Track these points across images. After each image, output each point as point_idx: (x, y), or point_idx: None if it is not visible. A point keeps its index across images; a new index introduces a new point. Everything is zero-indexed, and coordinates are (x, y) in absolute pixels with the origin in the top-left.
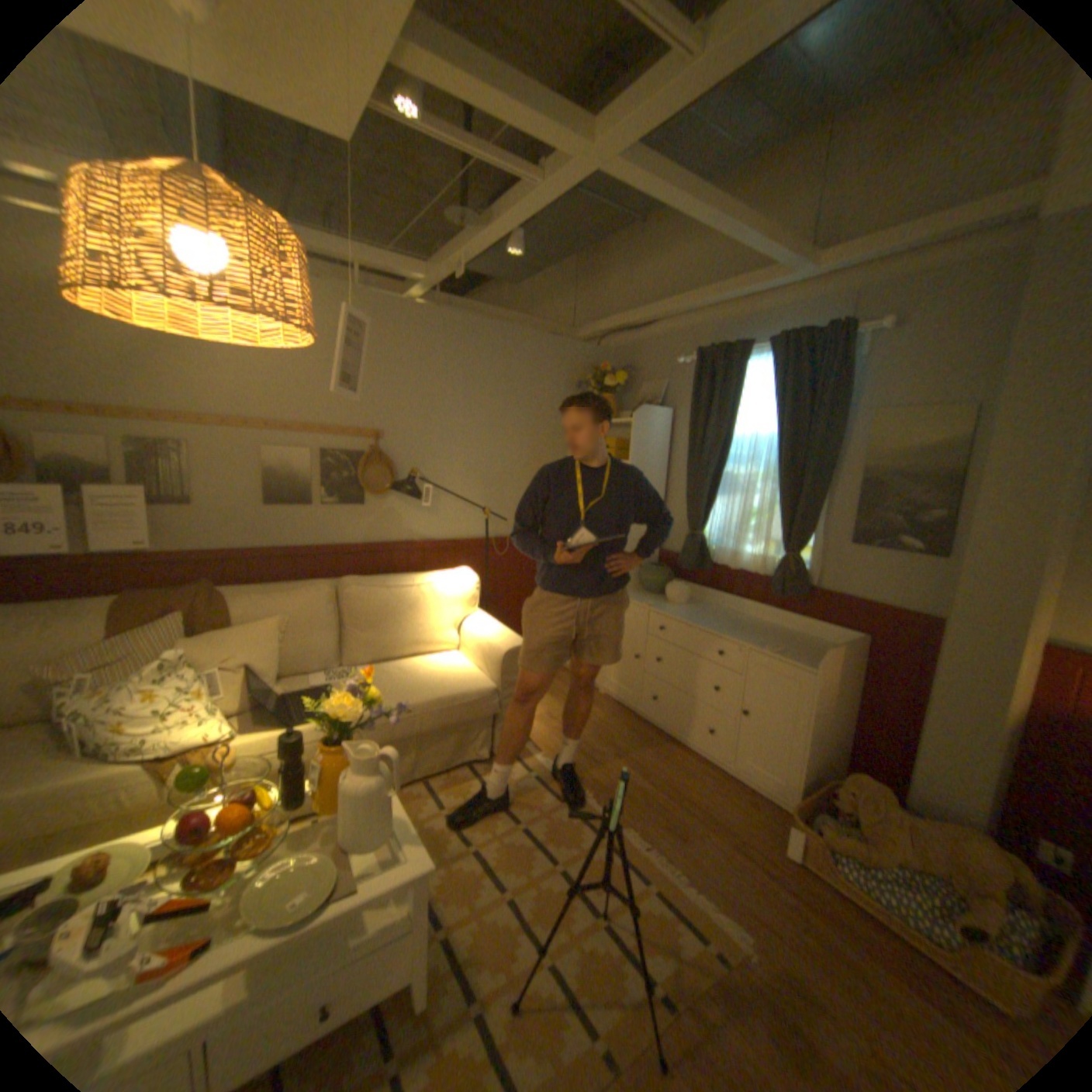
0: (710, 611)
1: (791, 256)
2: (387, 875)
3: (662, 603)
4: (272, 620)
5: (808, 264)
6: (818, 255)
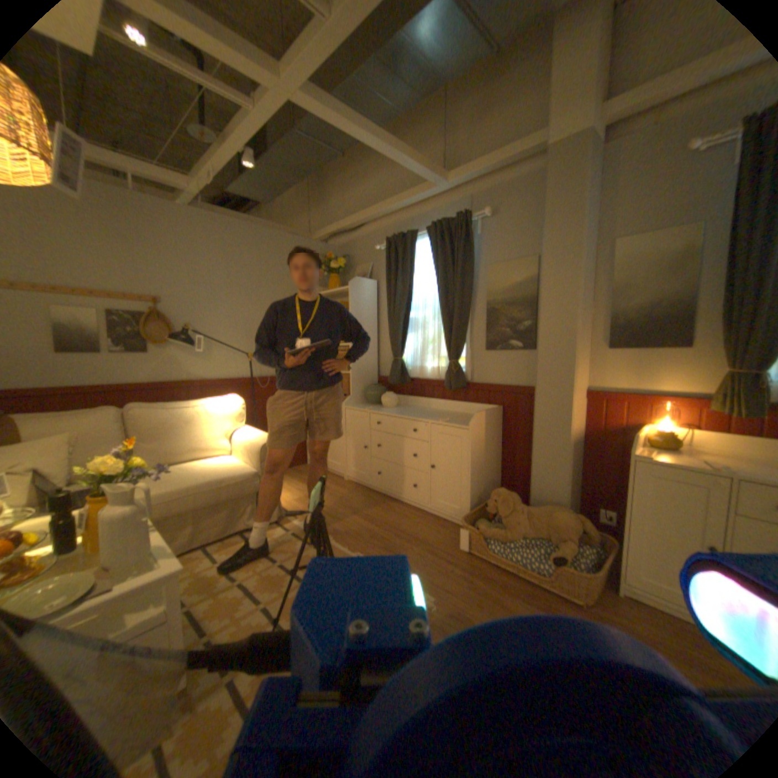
0: (411, 408)
1: (430, 173)
2: (140, 577)
3: (379, 408)
4: (61, 435)
5: (442, 179)
6: (447, 174)
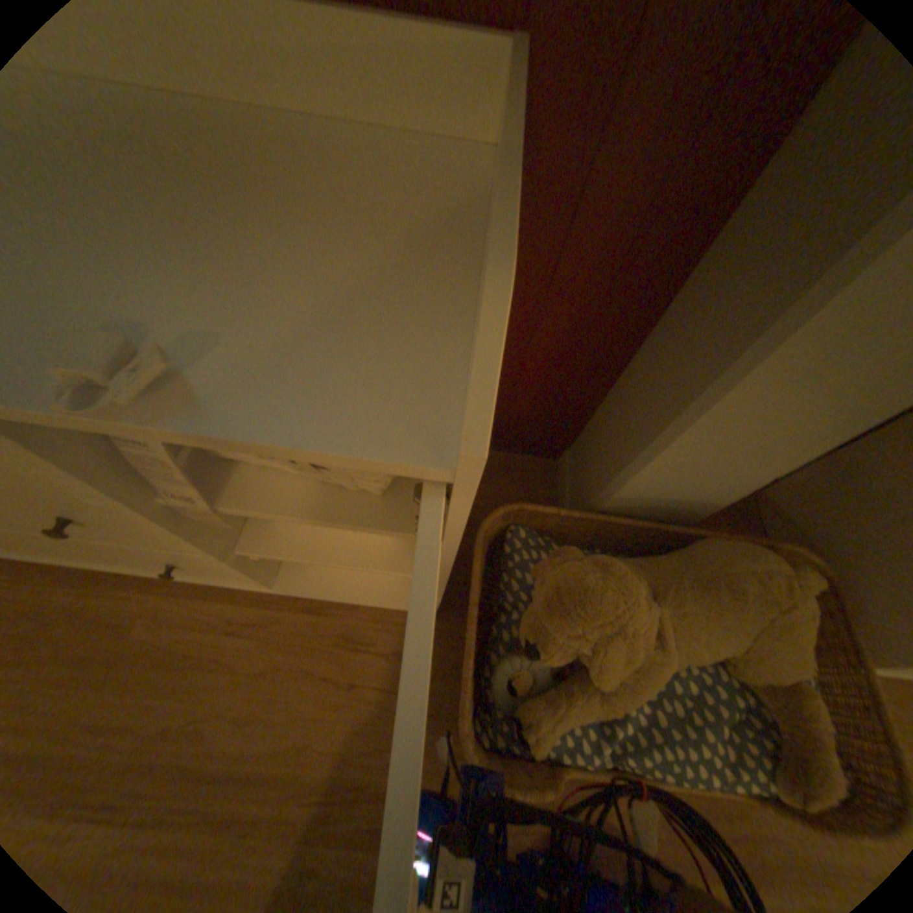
0: None
1: None
2: None
3: None
4: None
5: None
6: None
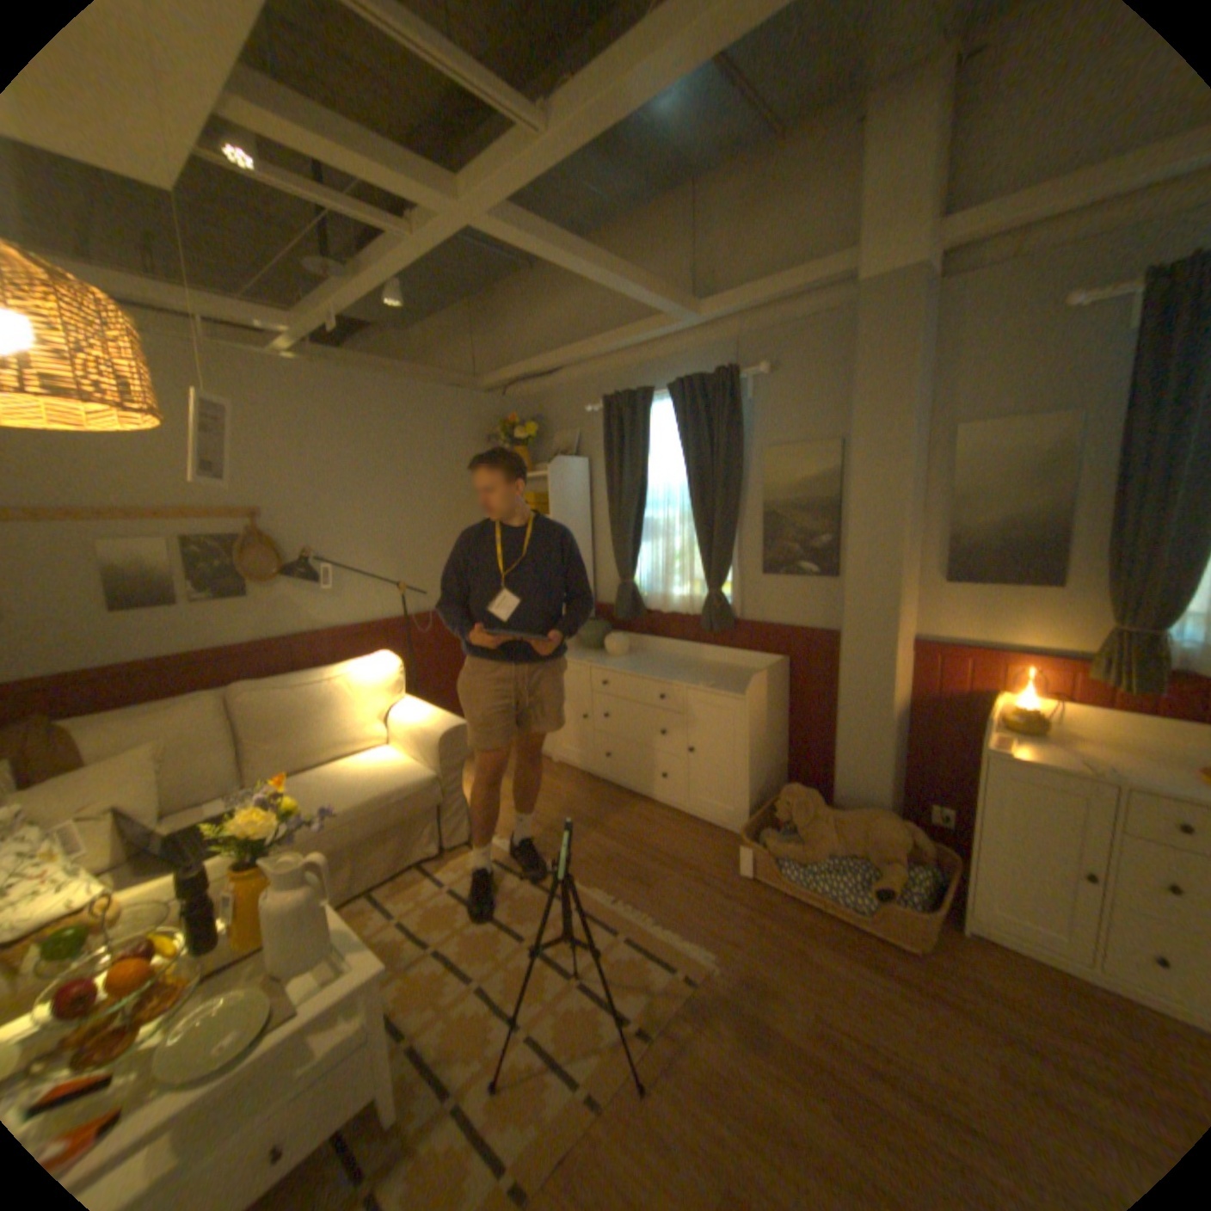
0: (649, 657)
1: (673, 308)
2: (330, 989)
3: (602, 657)
4: (142, 749)
5: (690, 314)
6: (698, 306)
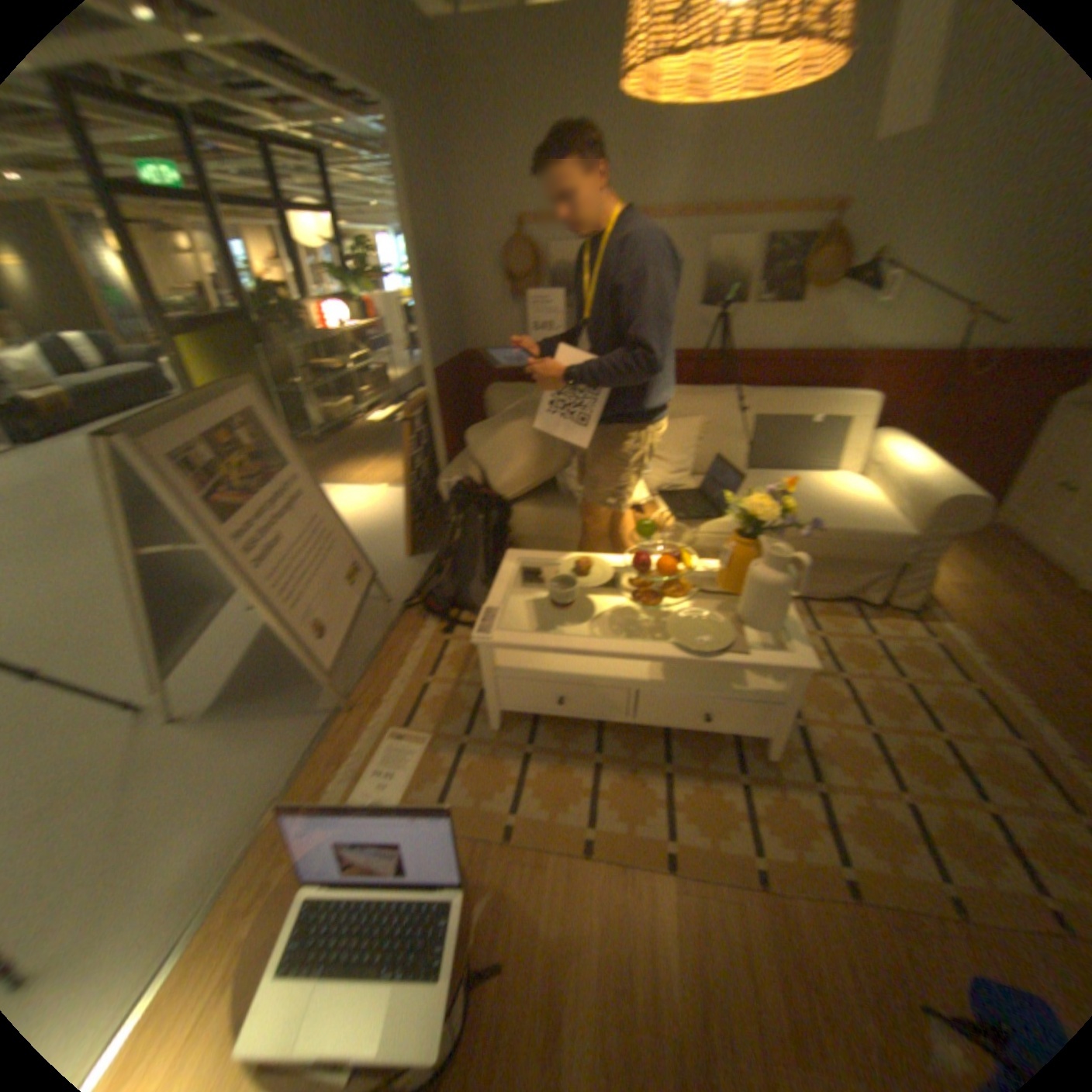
0: None
1: None
2: (775, 653)
3: None
4: (695, 419)
5: None
6: None
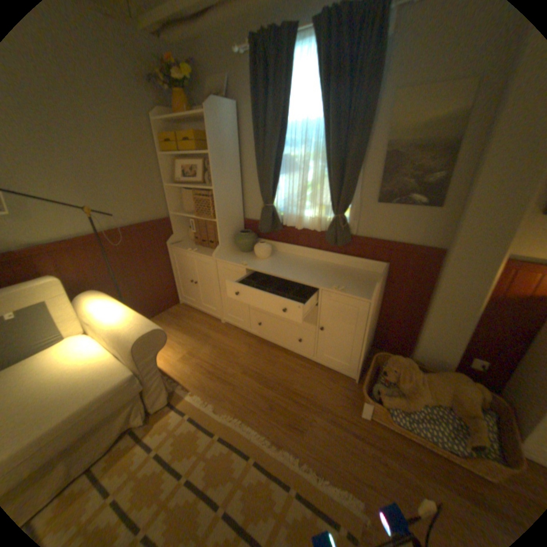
0: (287, 259)
1: None
2: None
3: (254, 259)
4: None
5: None
6: None
